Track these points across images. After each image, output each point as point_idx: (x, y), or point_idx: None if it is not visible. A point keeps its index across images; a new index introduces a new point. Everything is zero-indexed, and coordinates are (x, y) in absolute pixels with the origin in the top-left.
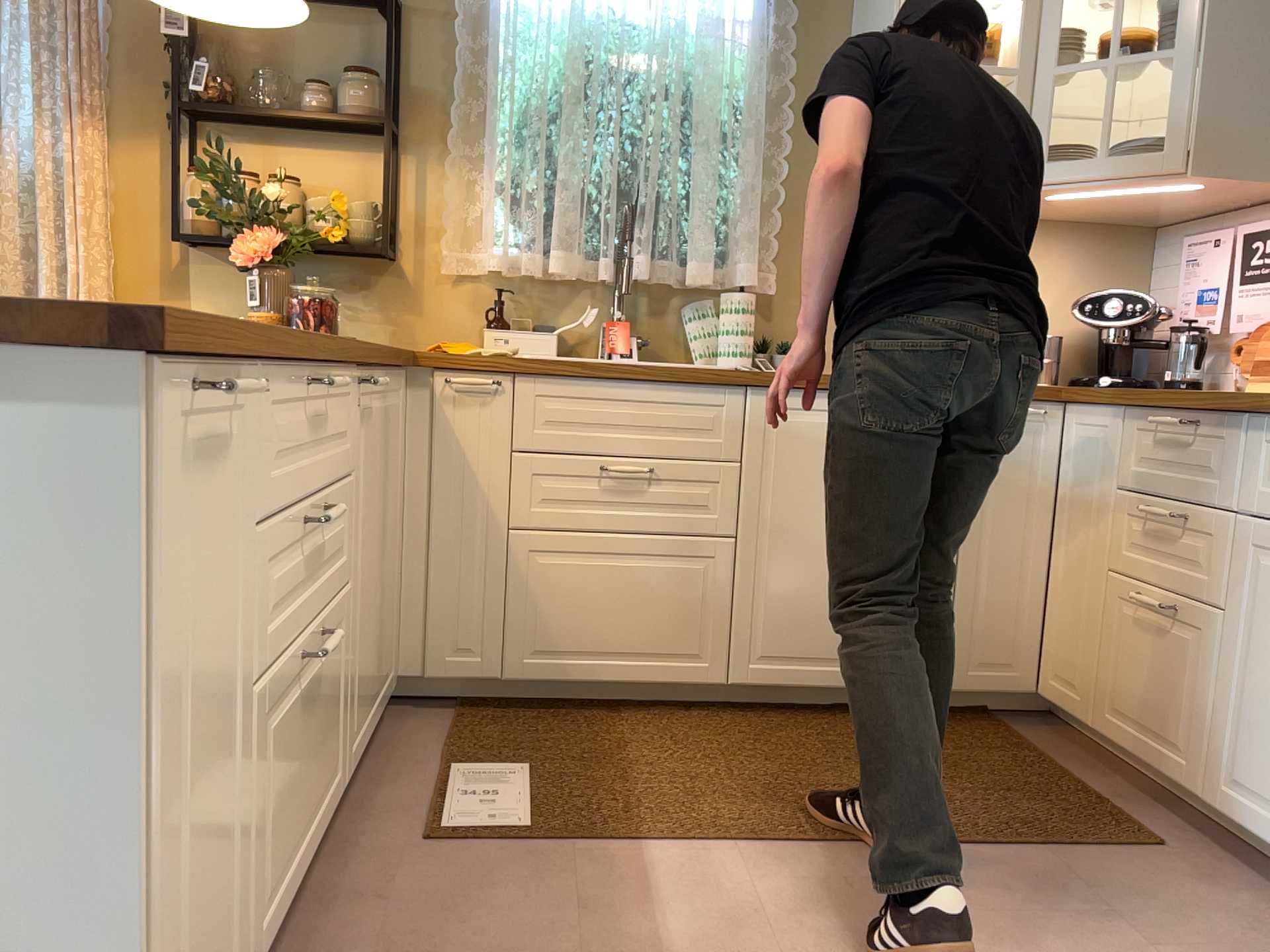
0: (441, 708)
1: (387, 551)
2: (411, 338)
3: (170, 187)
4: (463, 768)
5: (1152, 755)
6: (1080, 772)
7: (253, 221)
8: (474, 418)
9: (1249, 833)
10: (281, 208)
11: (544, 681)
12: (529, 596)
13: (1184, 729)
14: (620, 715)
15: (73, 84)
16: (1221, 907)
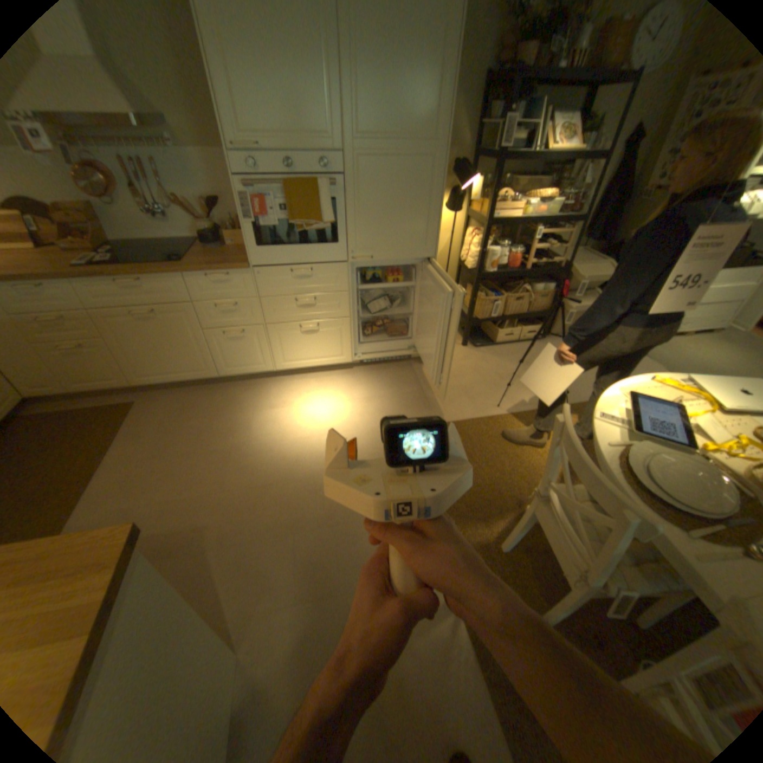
0: None
1: None
2: None
3: None
4: None
5: (101, 386)
6: (76, 407)
7: None
8: None
9: (149, 384)
10: None
11: None
12: None
13: (108, 374)
14: None
15: None
16: (163, 402)
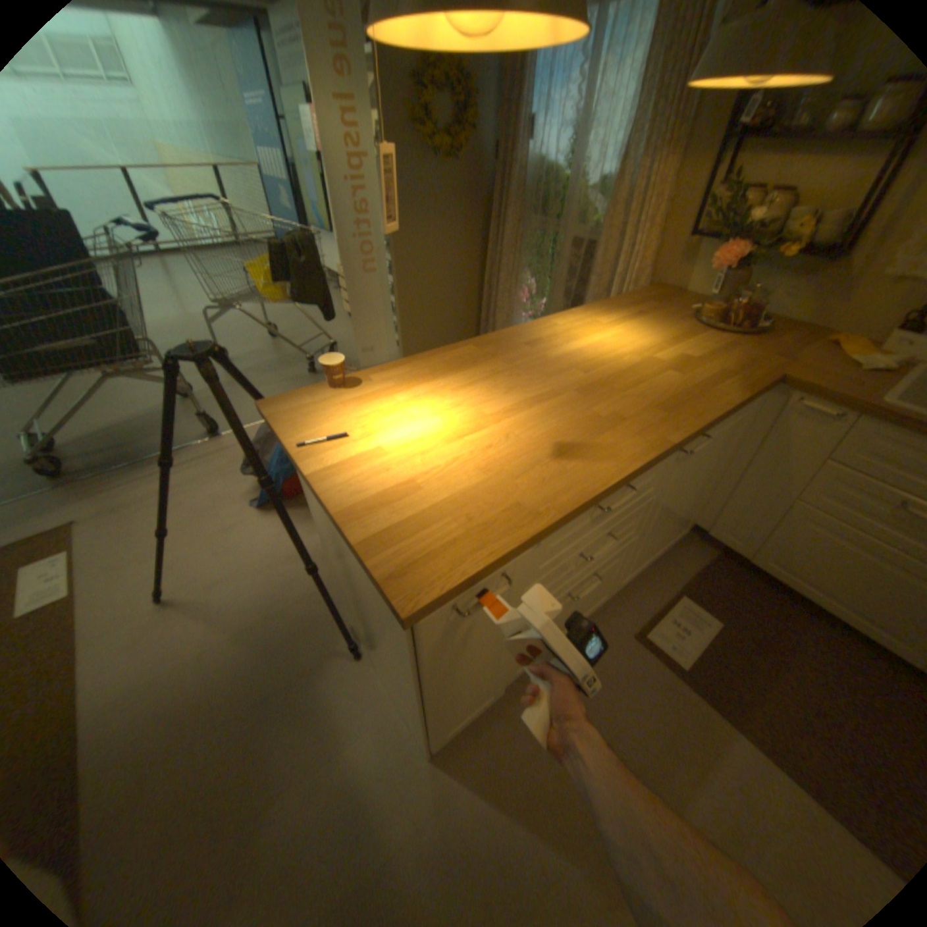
0: (714, 548)
1: (701, 490)
2: (828, 316)
3: (705, 188)
4: (690, 603)
5: None
6: None
7: (742, 223)
8: (812, 429)
9: None
10: (762, 219)
11: (778, 579)
12: (793, 538)
13: None
14: (820, 624)
15: (666, 122)
16: None
